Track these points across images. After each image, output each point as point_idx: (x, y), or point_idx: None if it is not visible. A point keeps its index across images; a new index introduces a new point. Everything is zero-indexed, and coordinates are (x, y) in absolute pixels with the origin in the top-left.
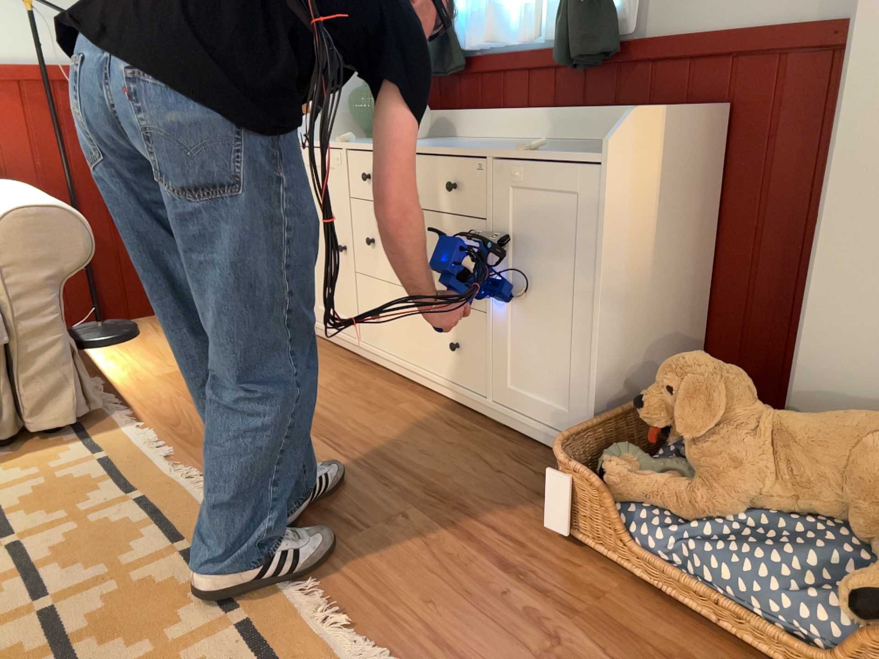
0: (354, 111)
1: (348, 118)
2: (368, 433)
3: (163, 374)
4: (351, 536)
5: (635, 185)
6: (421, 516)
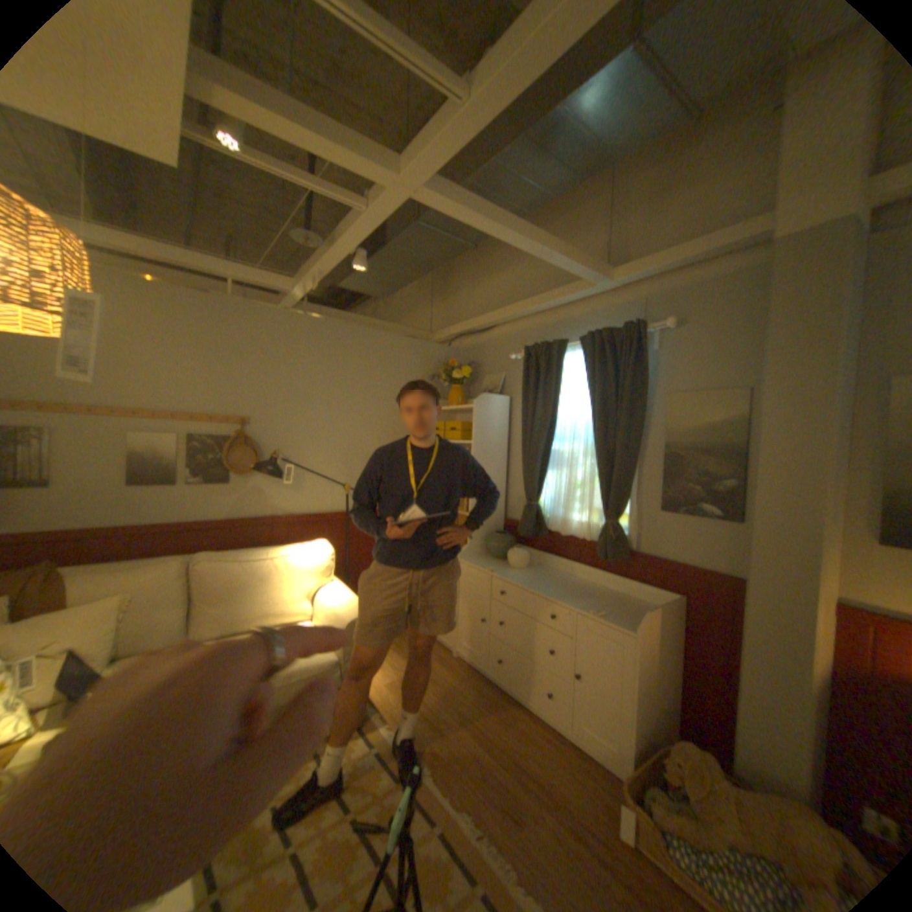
0: (486, 541)
1: (484, 545)
2: (507, 747)
3: (386, 685)
4: (519, 832)
5: (651, 645)
6: (551, 821)
